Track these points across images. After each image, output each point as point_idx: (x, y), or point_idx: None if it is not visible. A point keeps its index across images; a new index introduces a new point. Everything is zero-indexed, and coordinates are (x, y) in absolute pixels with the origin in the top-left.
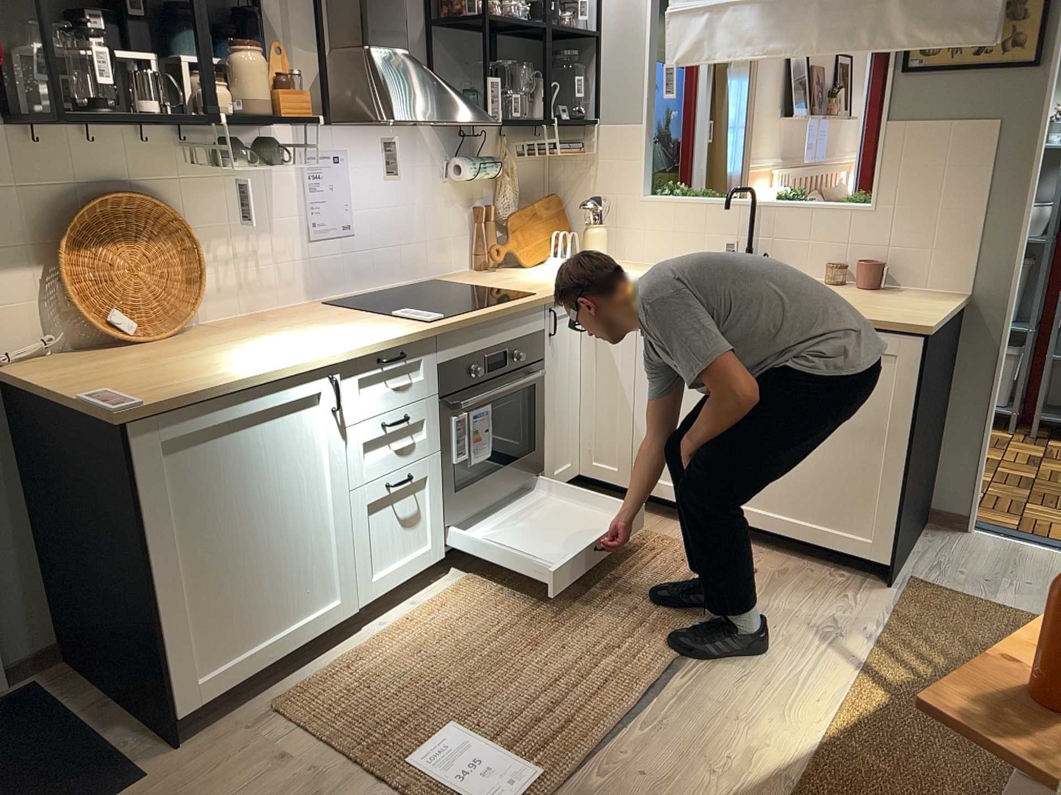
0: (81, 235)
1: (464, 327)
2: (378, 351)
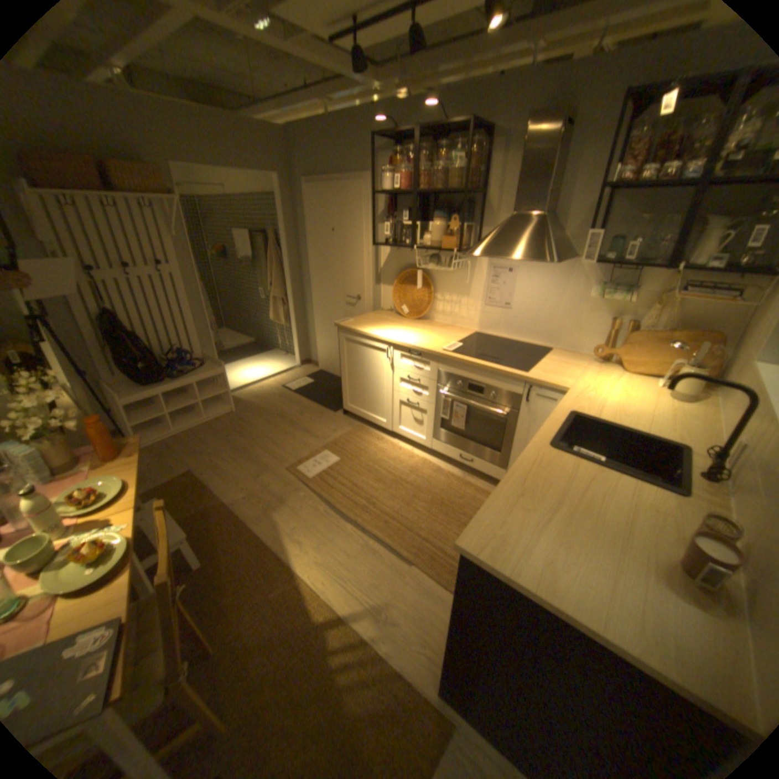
0: (403, 280)
1: (454, 361)
2: (407, 347)
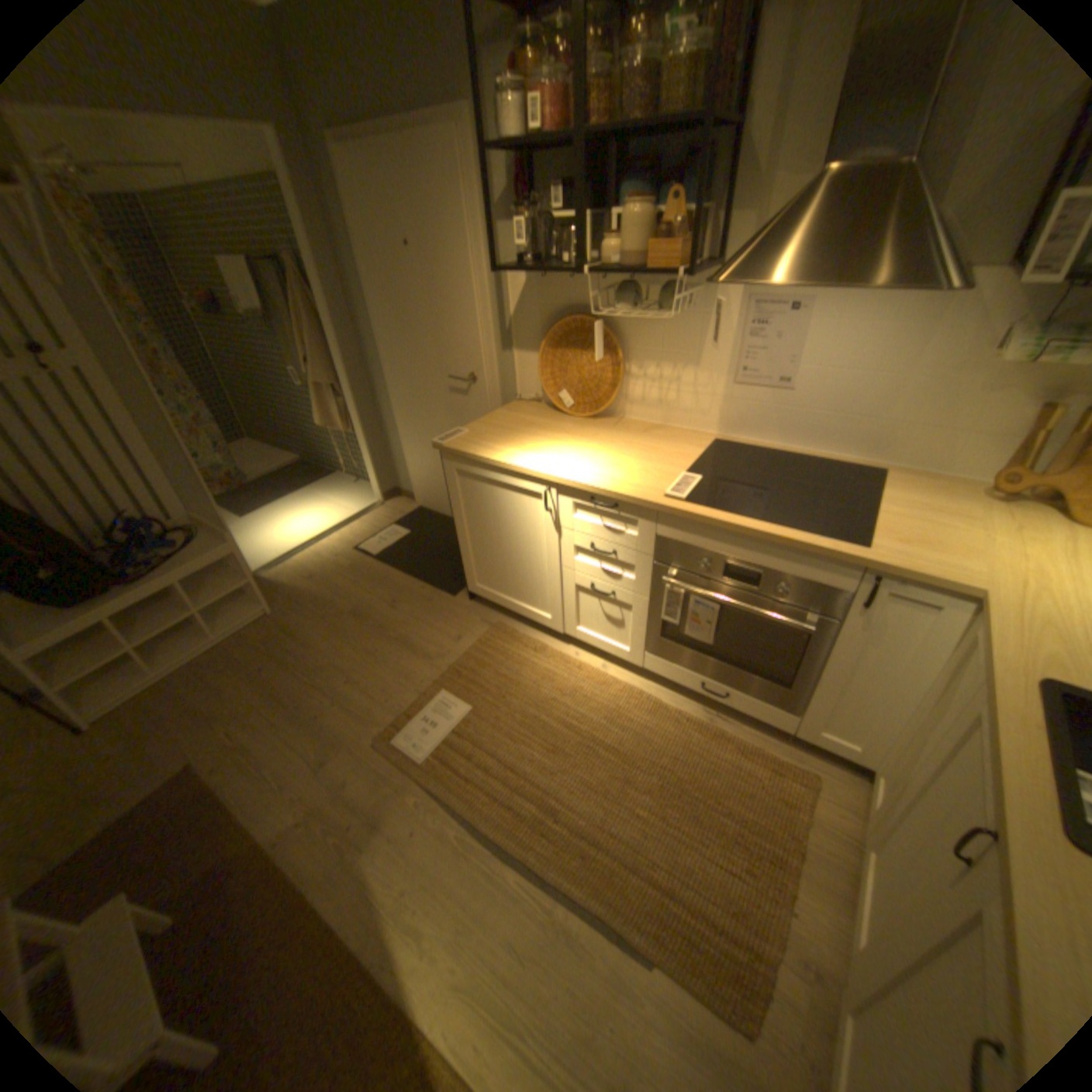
0: (559, 338)
1: (694, 520)
2: (588, 491)
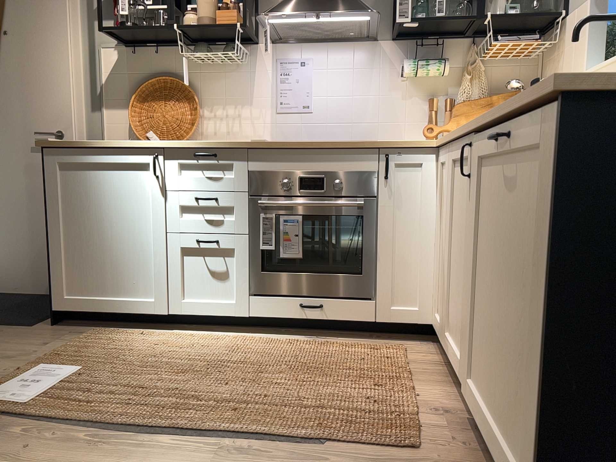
0: (145, 96)
1: (274, 149)
2: (192, 148)
